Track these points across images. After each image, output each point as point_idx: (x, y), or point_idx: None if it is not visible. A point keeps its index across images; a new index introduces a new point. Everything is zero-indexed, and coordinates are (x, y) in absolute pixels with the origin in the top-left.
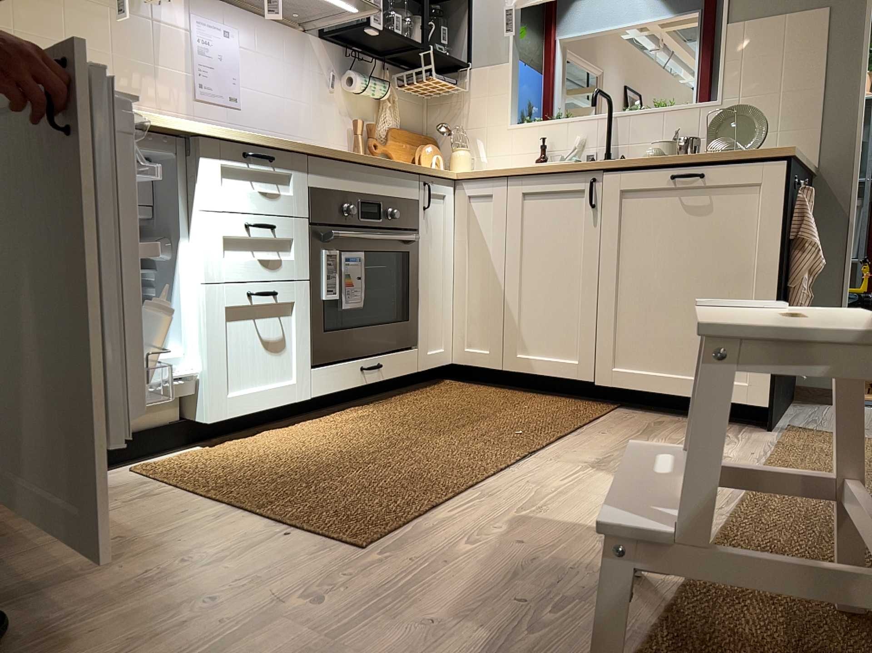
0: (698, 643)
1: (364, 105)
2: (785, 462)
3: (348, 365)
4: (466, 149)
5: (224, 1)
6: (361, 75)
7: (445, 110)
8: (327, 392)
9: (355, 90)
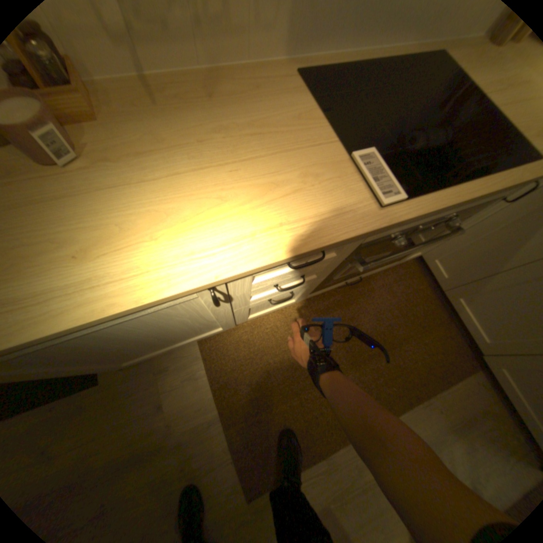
0: None
1: None
2: None
3: (337, 284)
4: None
5: None
6: None
7: None
8: (316, 294)
9: None
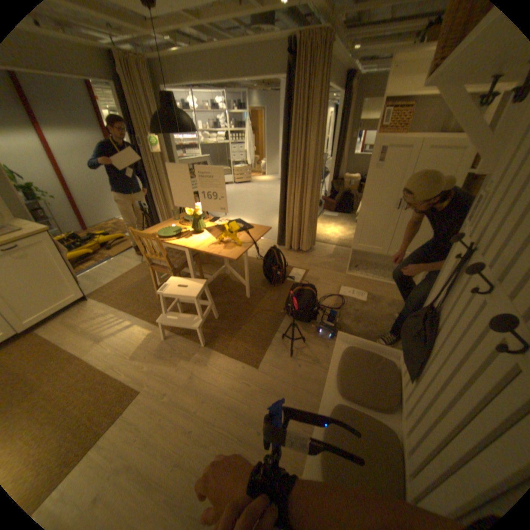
0: (186, 332)
1: None
2: (114, 303)
3: None
4: None
5: None
6: None
7: None
8: None
9: None
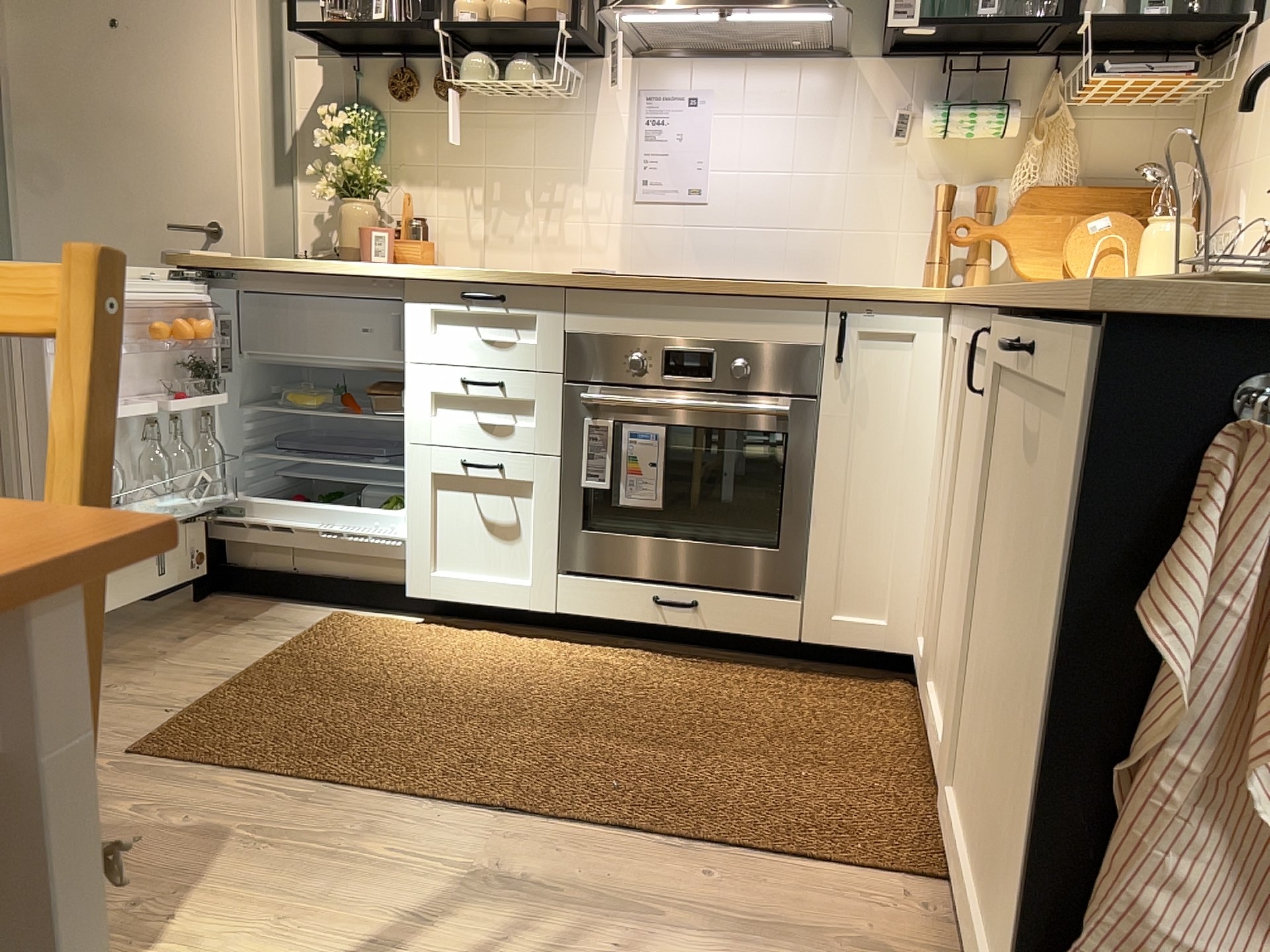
0: None
1: (984, 153)
2: None
3: (630, 589)
4: (1189, 220)
5: (689, 53)
6: (934, 106)
7: (1217, 127)
8: (585, 614)
9: (922, 136)
